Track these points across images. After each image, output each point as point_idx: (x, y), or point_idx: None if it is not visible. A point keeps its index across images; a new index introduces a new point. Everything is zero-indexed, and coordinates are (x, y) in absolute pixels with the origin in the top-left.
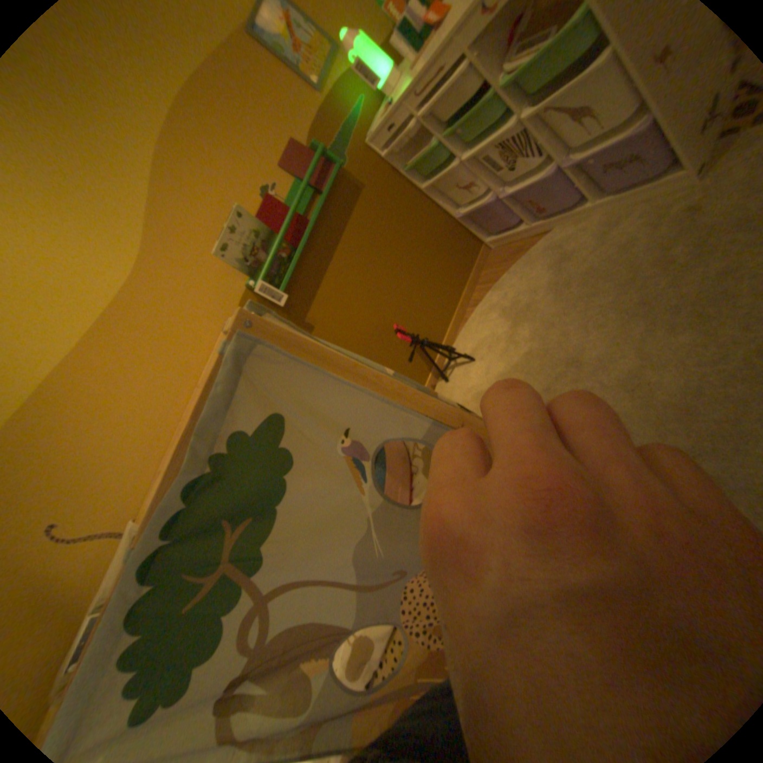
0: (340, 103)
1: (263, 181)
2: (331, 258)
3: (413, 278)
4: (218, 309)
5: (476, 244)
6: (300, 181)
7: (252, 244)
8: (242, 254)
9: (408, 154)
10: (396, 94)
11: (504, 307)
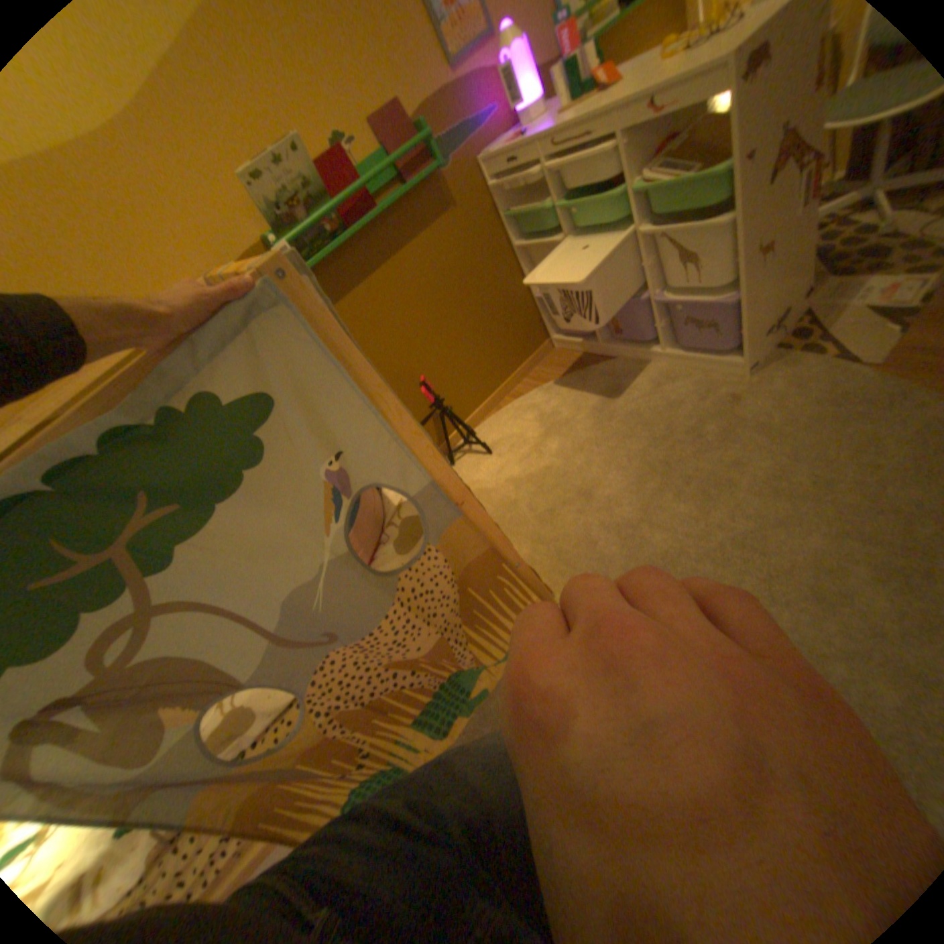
0: (467, 97)
1: (338, 125)
2: (381, 263)
3: (463, 335)
4: (208, 245)
5: (541, 333)
6: (384, 154)
7: (292, 192)
8: (274, 196)
9: (514, 198)
10: (531, 127)
11: (542, 412)
